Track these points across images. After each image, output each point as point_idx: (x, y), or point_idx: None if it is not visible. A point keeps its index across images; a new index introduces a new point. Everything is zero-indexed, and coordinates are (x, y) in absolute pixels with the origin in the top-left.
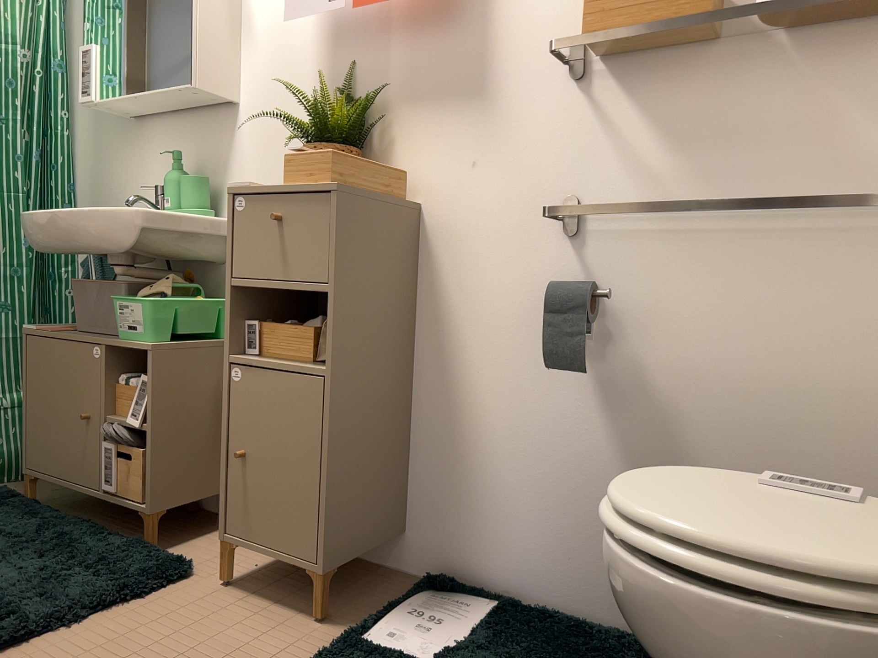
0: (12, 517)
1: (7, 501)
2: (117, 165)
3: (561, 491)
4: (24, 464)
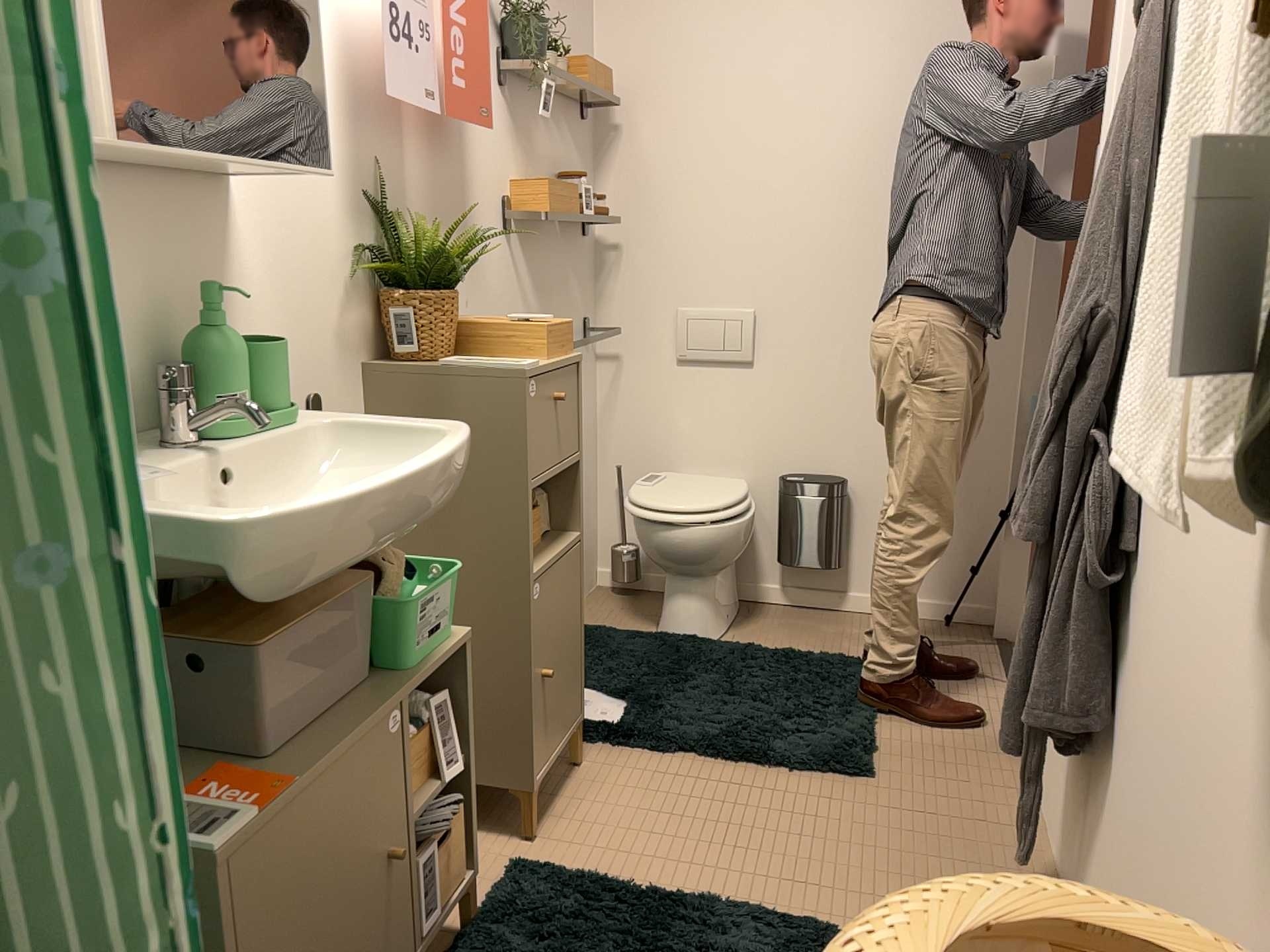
0: None
1: None
2: None
3: None
4: None
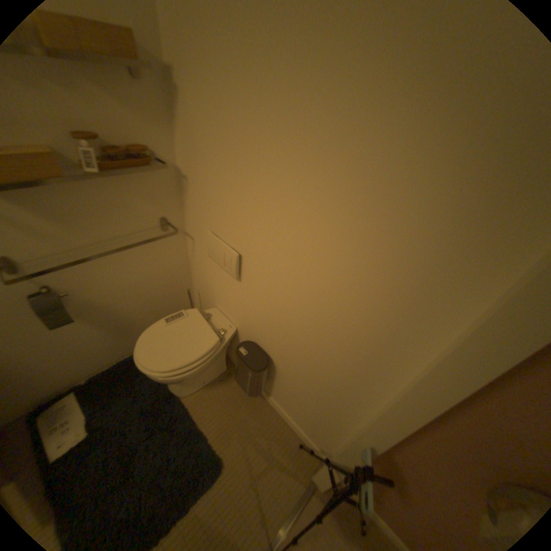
0: None
1: None
2: None
3: (71, 351)
4: None
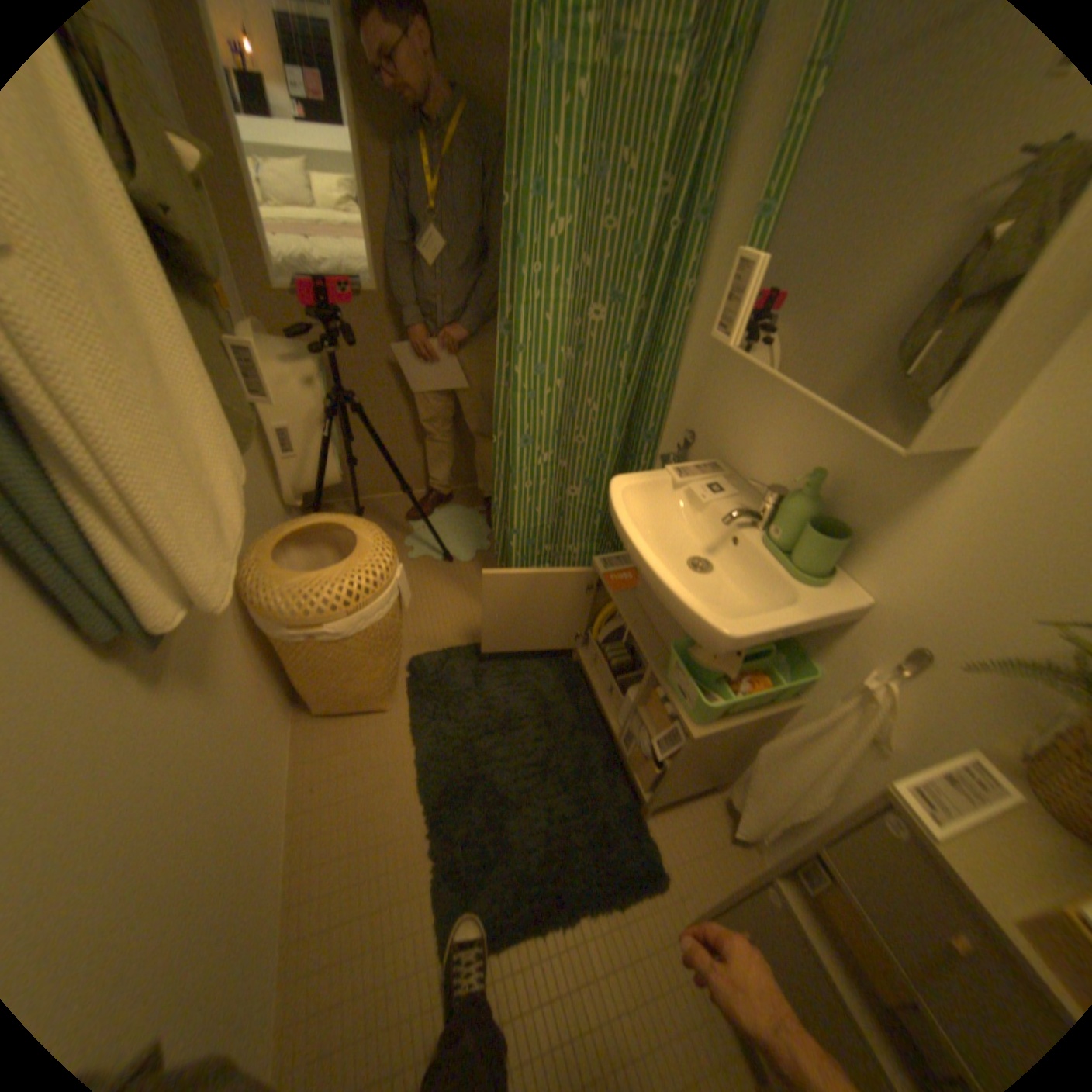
0: (559, 694)
1: (560, 660)
2: (730, 381)
3: None
4: (576, 642)
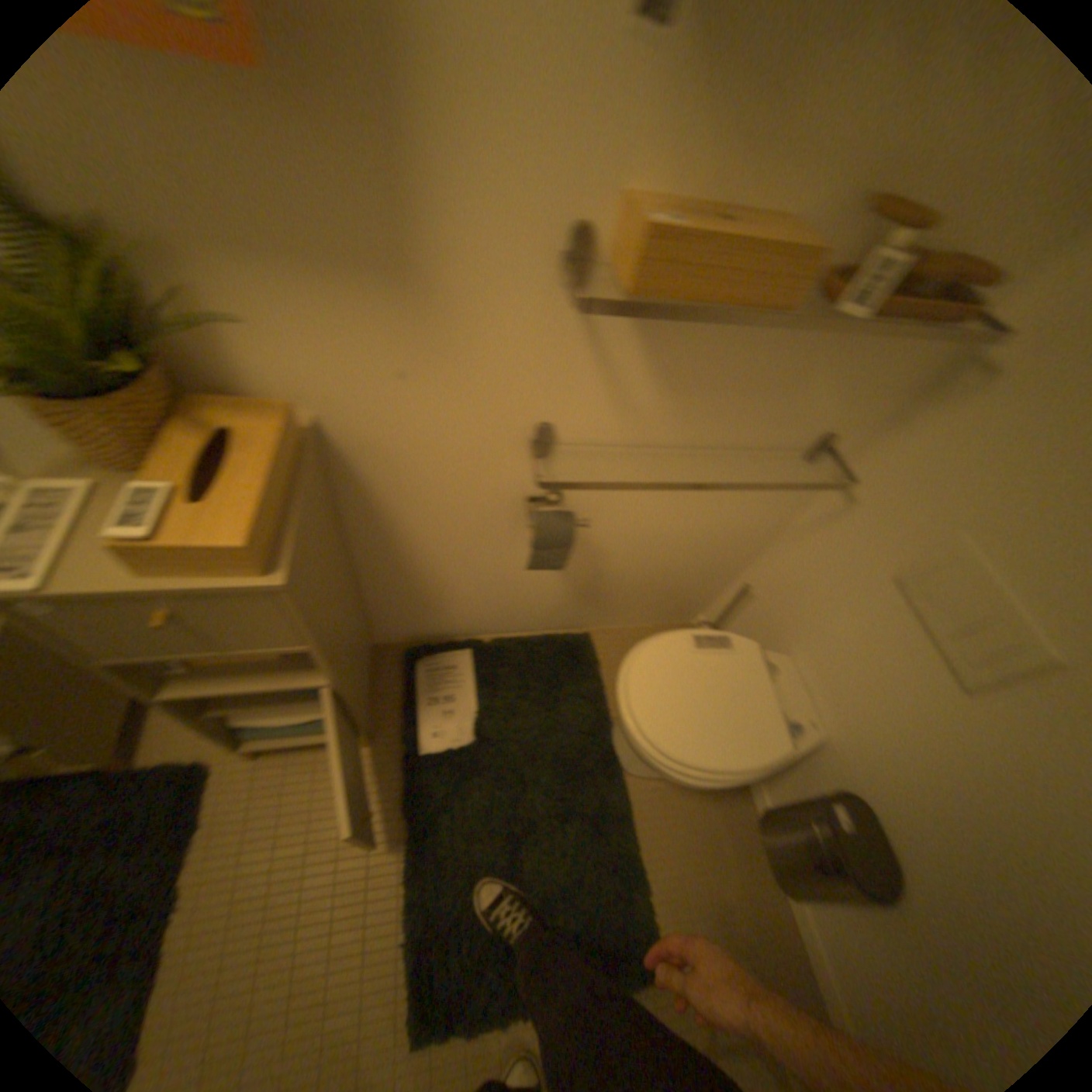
0: None
1: None
2: None
3: (513, 593)
4: None
